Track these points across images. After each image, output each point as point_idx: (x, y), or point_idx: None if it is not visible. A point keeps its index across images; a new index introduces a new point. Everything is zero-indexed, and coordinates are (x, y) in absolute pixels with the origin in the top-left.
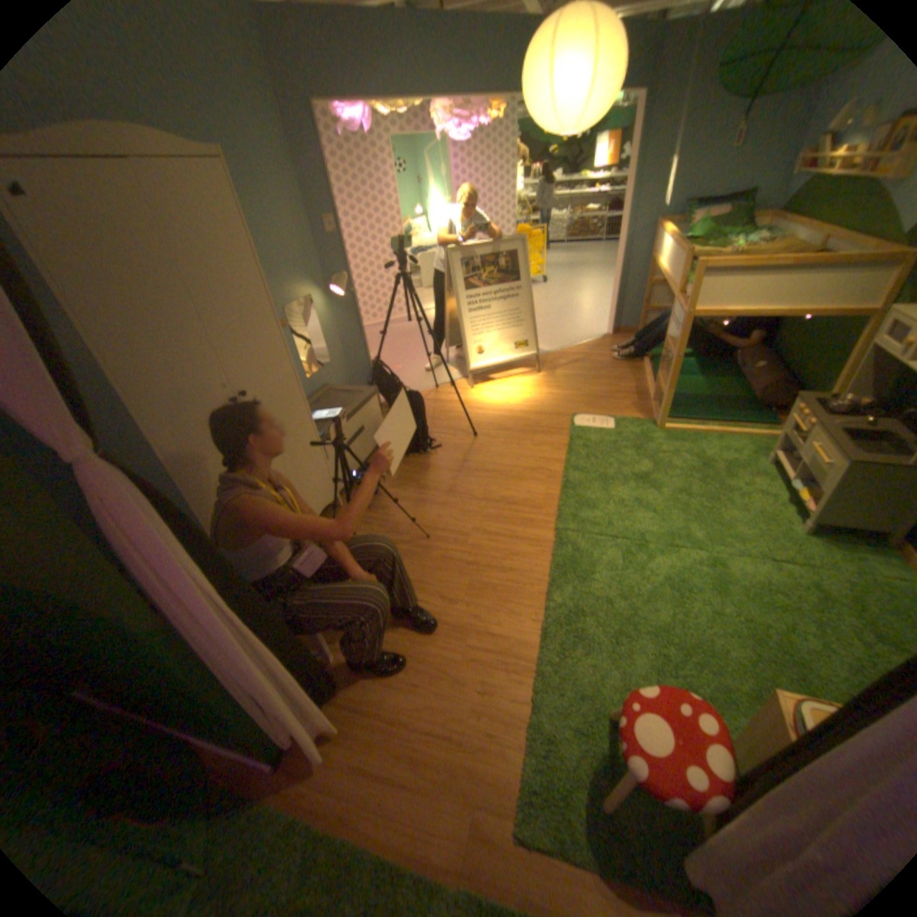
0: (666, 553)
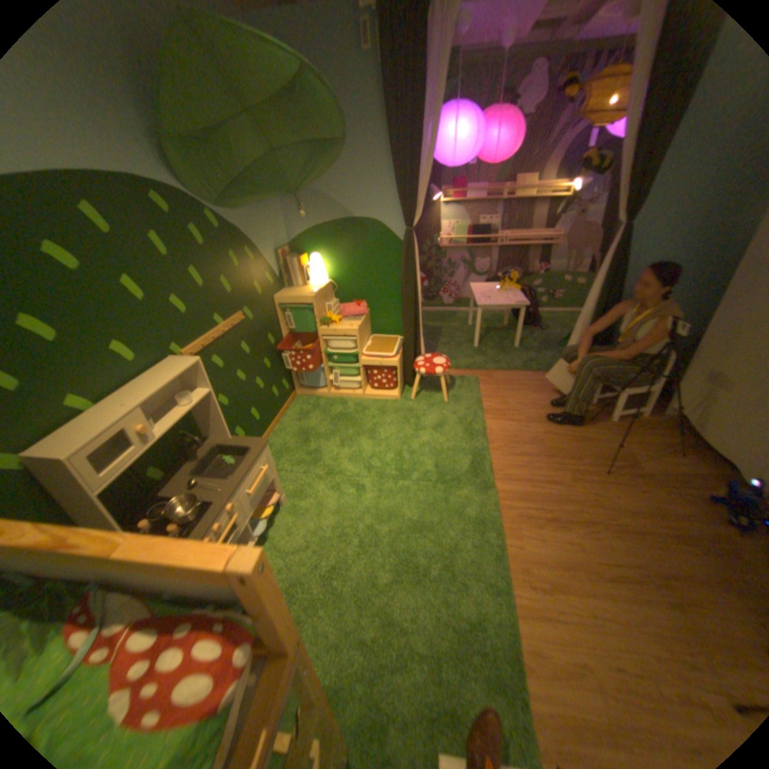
0: (401, 475)
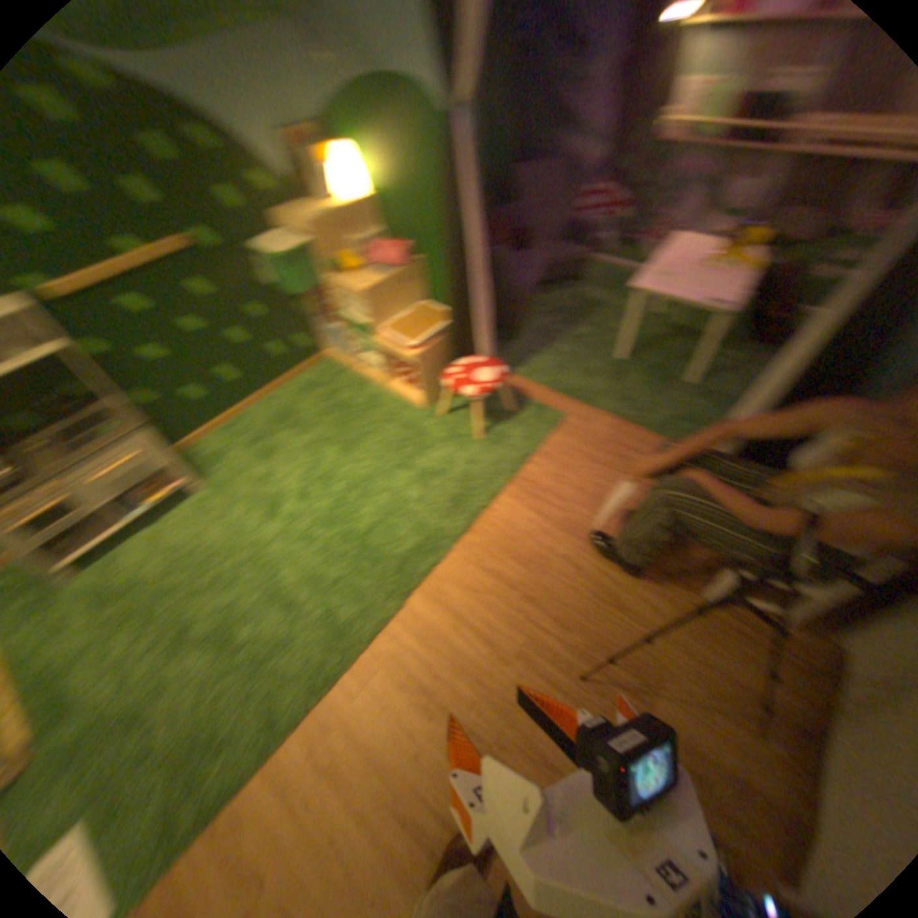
0: (321, 523)
